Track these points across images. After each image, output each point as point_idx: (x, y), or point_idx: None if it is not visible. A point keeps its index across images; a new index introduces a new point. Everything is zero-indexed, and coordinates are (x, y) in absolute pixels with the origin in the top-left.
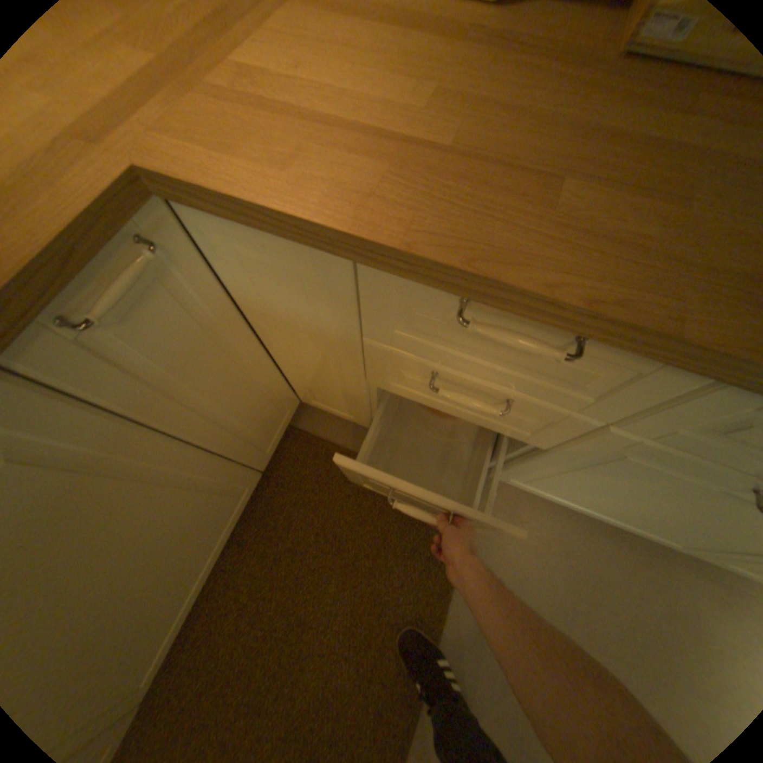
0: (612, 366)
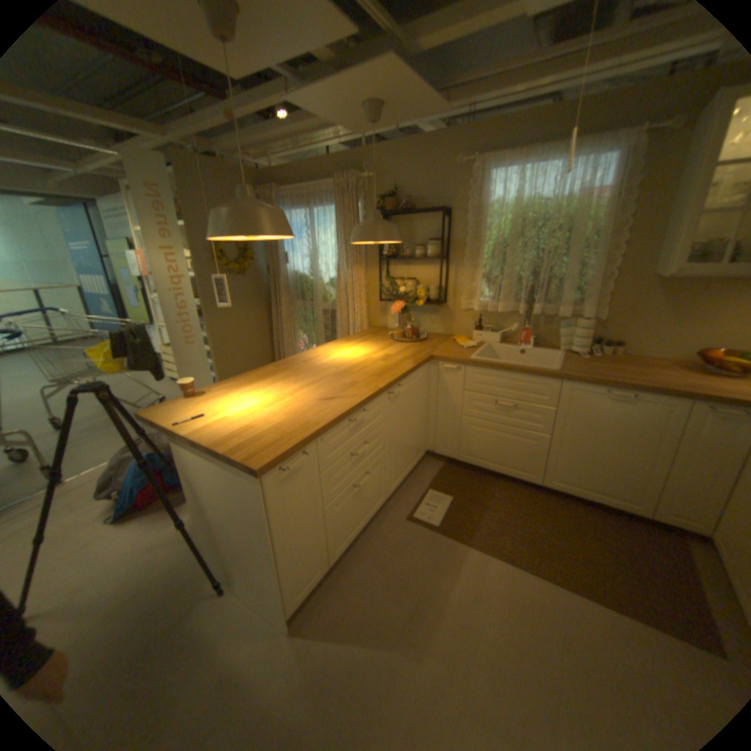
0: None
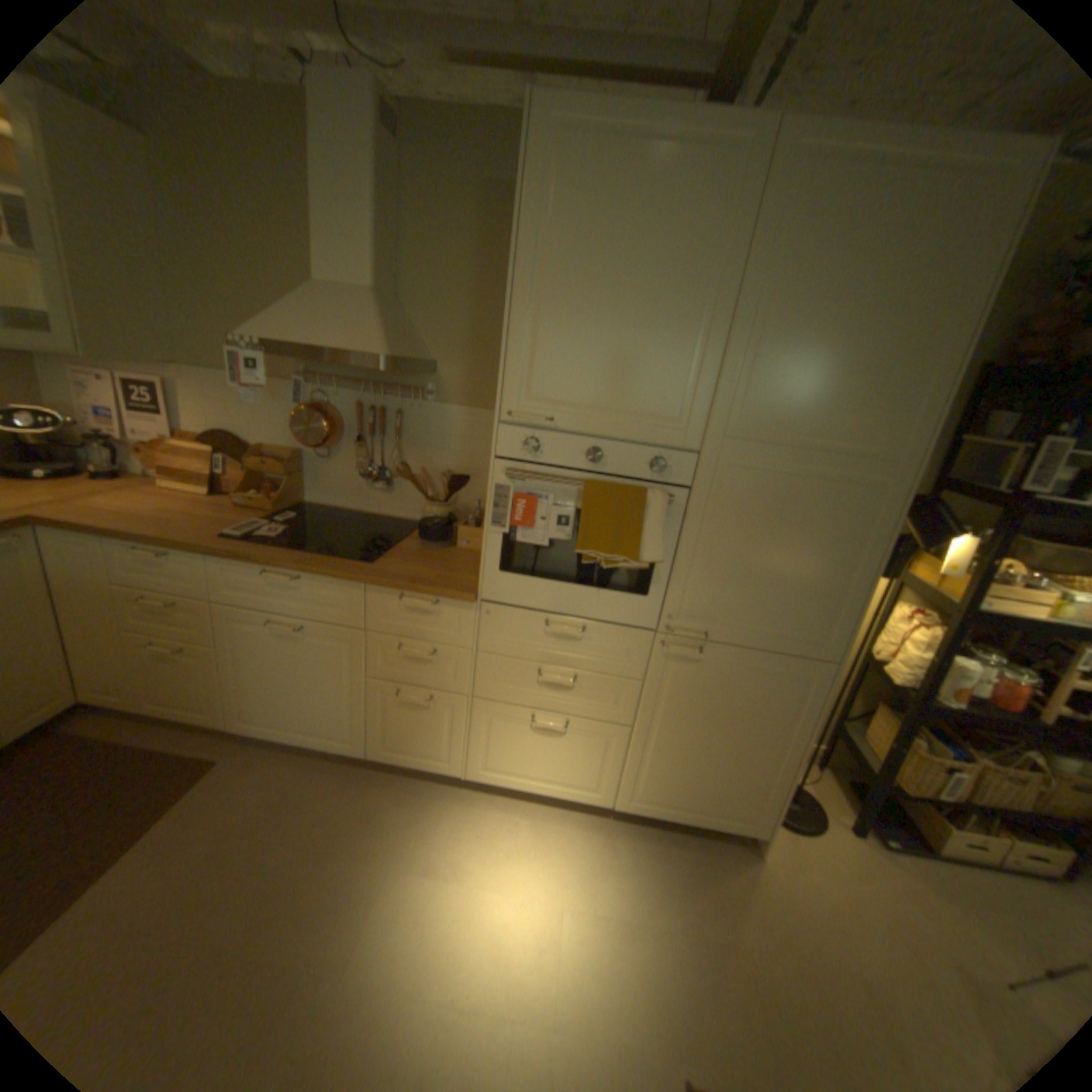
0: (183, 567)
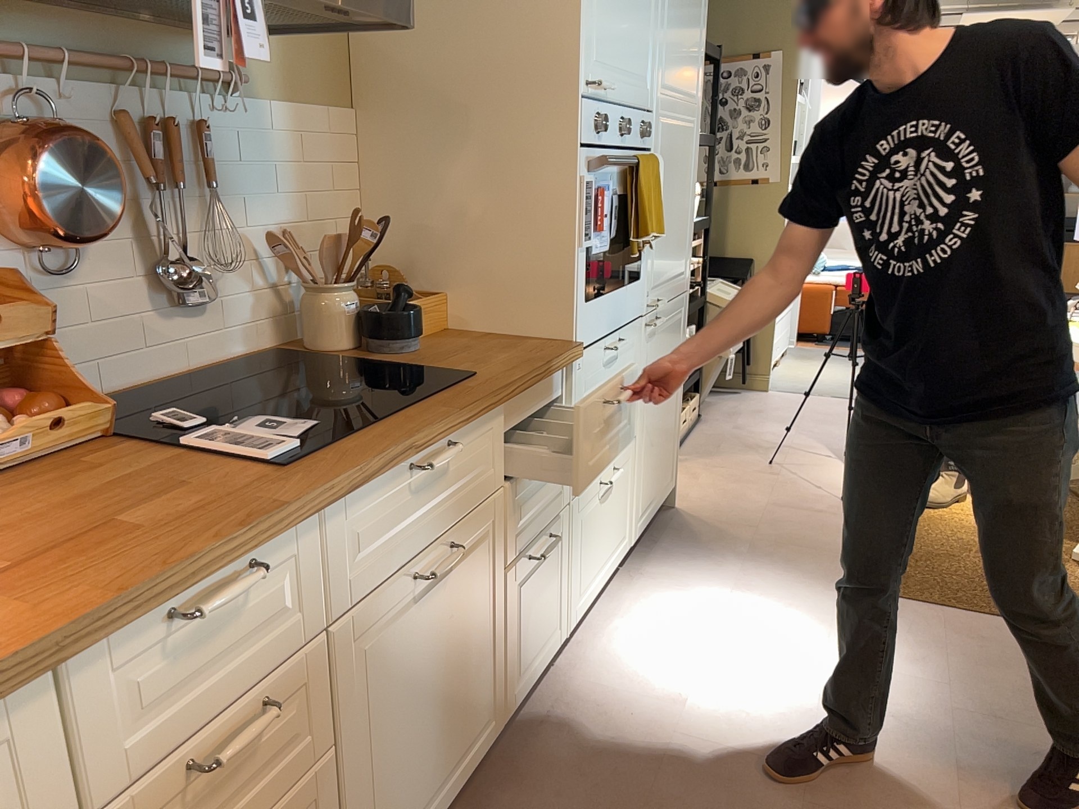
0: (274, 578)
